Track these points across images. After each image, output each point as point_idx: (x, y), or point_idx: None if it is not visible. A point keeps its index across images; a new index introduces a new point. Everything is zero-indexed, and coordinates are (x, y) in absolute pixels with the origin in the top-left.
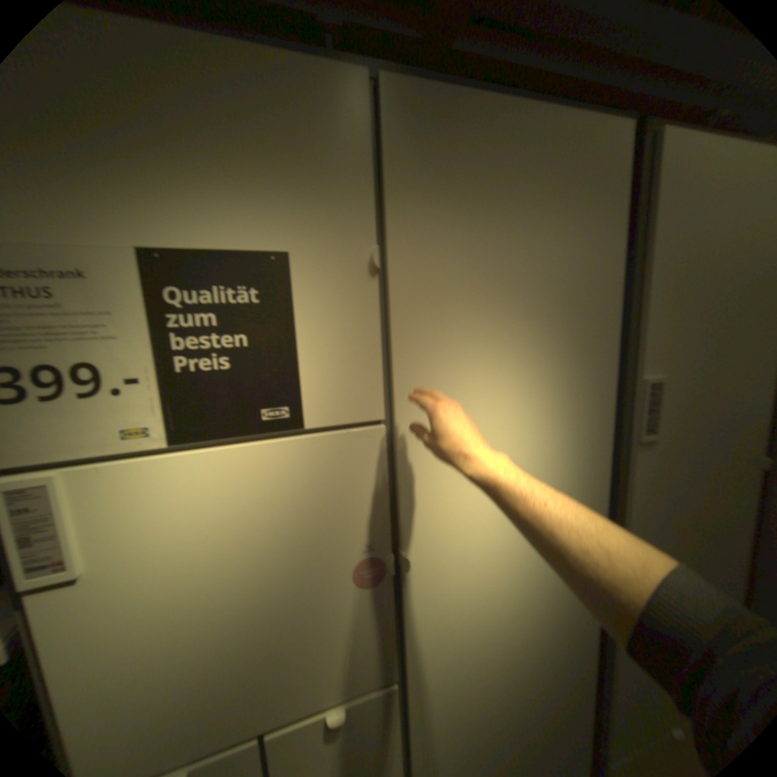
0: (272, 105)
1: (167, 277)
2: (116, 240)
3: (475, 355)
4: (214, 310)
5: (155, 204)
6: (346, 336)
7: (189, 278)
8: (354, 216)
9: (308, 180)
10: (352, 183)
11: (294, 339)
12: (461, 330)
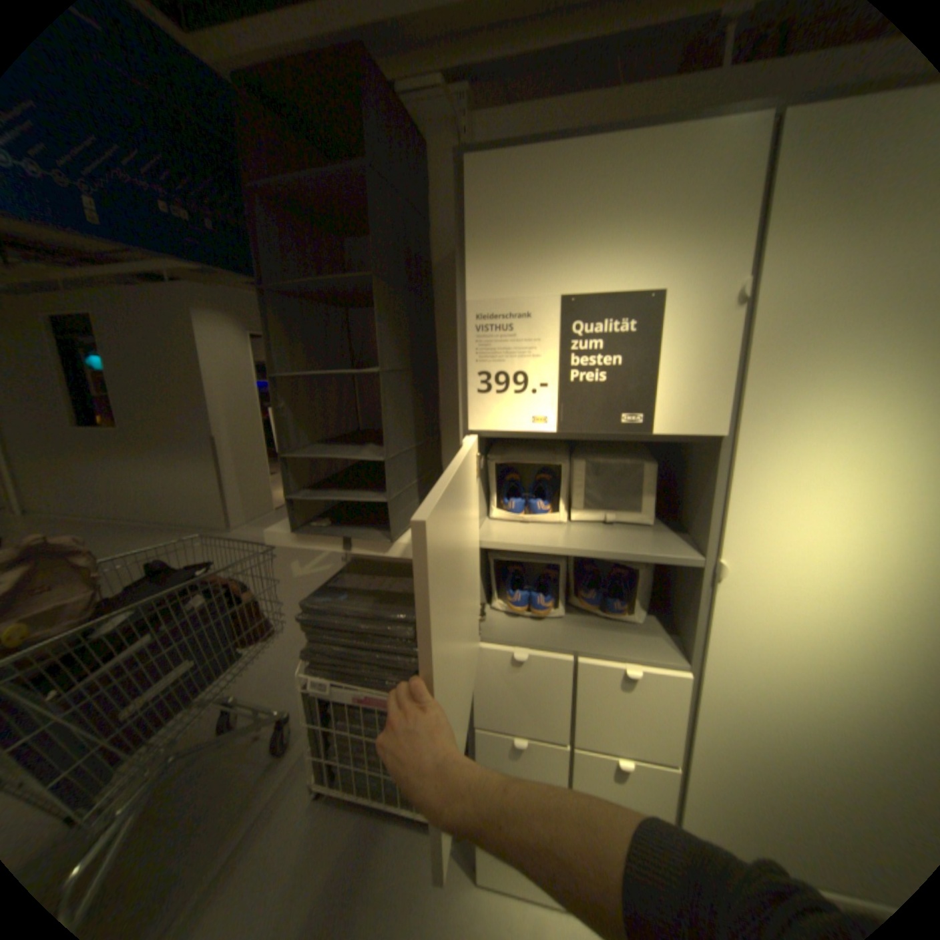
0: (673, 170)
1: (574, 314)
2: (549, 291)
3: (848, 382)
4: (600, 337)
5: (575, 263)
6: (702, 358)
7: (588, 314)
8: (730, 251)
9: (693, 226)
10: (734, 222)
11: (656, 360)
12: (834, 355)
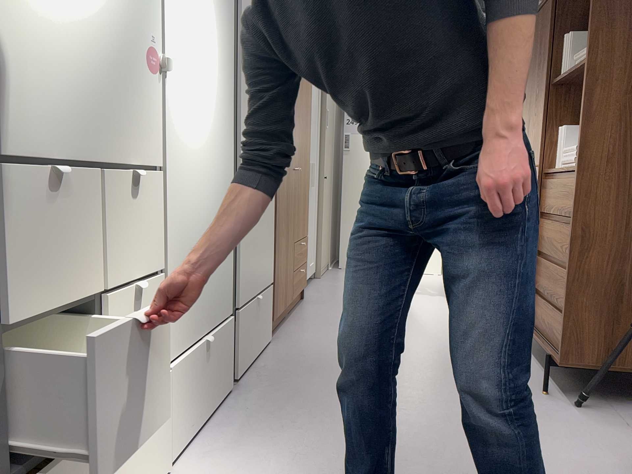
0: None
1: None
2: None
3: None
4: None
5: None
6: None
7: None
8: None
9: None
10: None
11: None
12: None
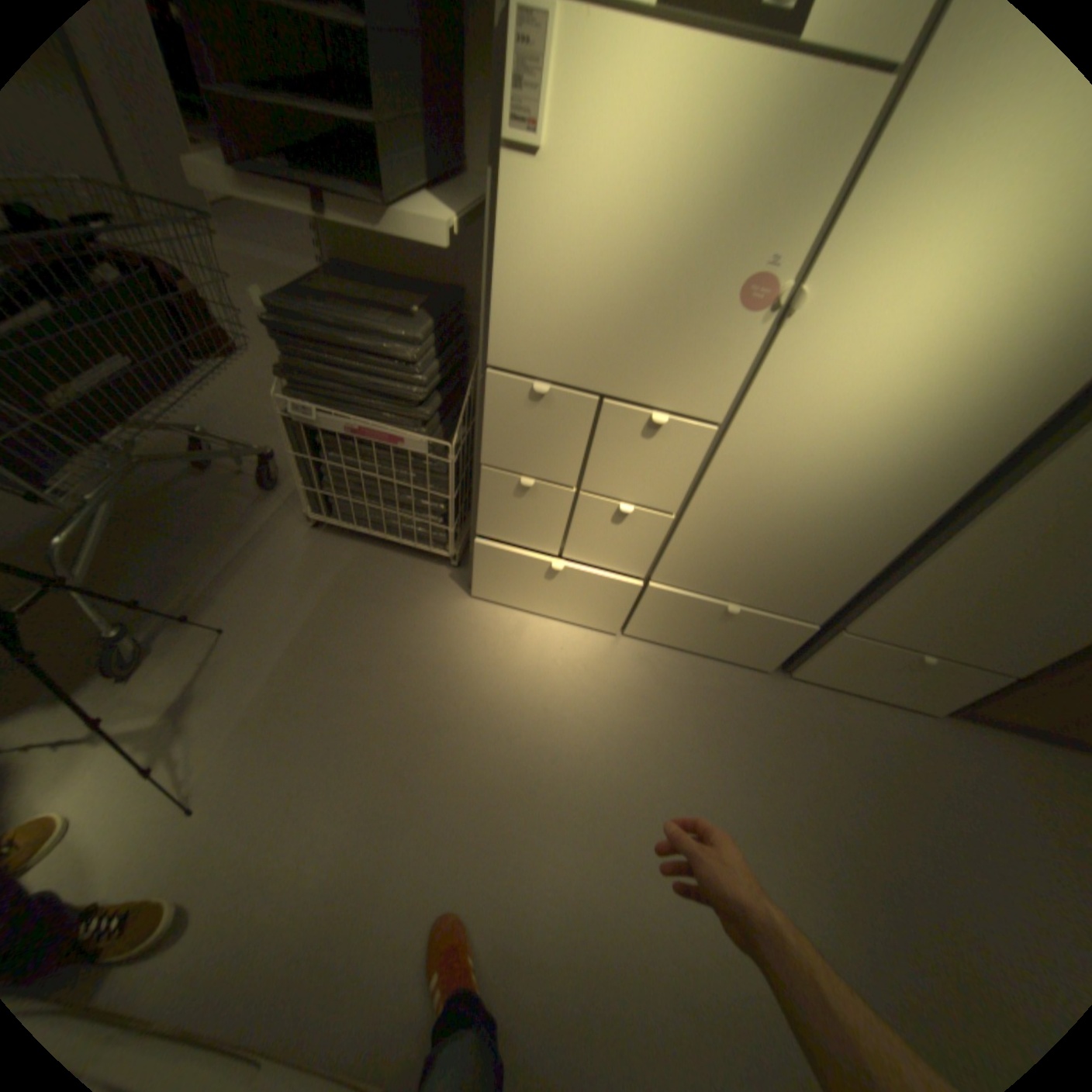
0: None
1: None
2: None
3: None
4: None
5: None
6: None
7: None
8: None
9: None
10: None
11: None
12: None
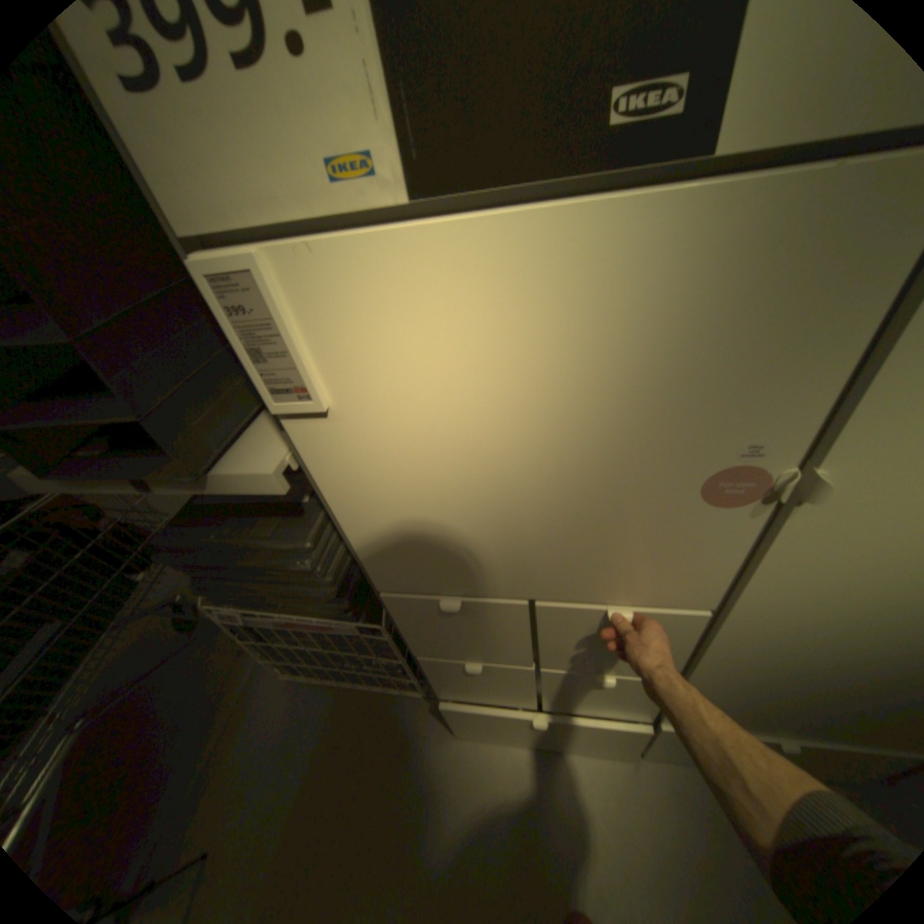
0: None
1: None
2: None
3: None
4: None
5: None
6: None
7: None
8: None
9: None
10: None
11: None
12: None
